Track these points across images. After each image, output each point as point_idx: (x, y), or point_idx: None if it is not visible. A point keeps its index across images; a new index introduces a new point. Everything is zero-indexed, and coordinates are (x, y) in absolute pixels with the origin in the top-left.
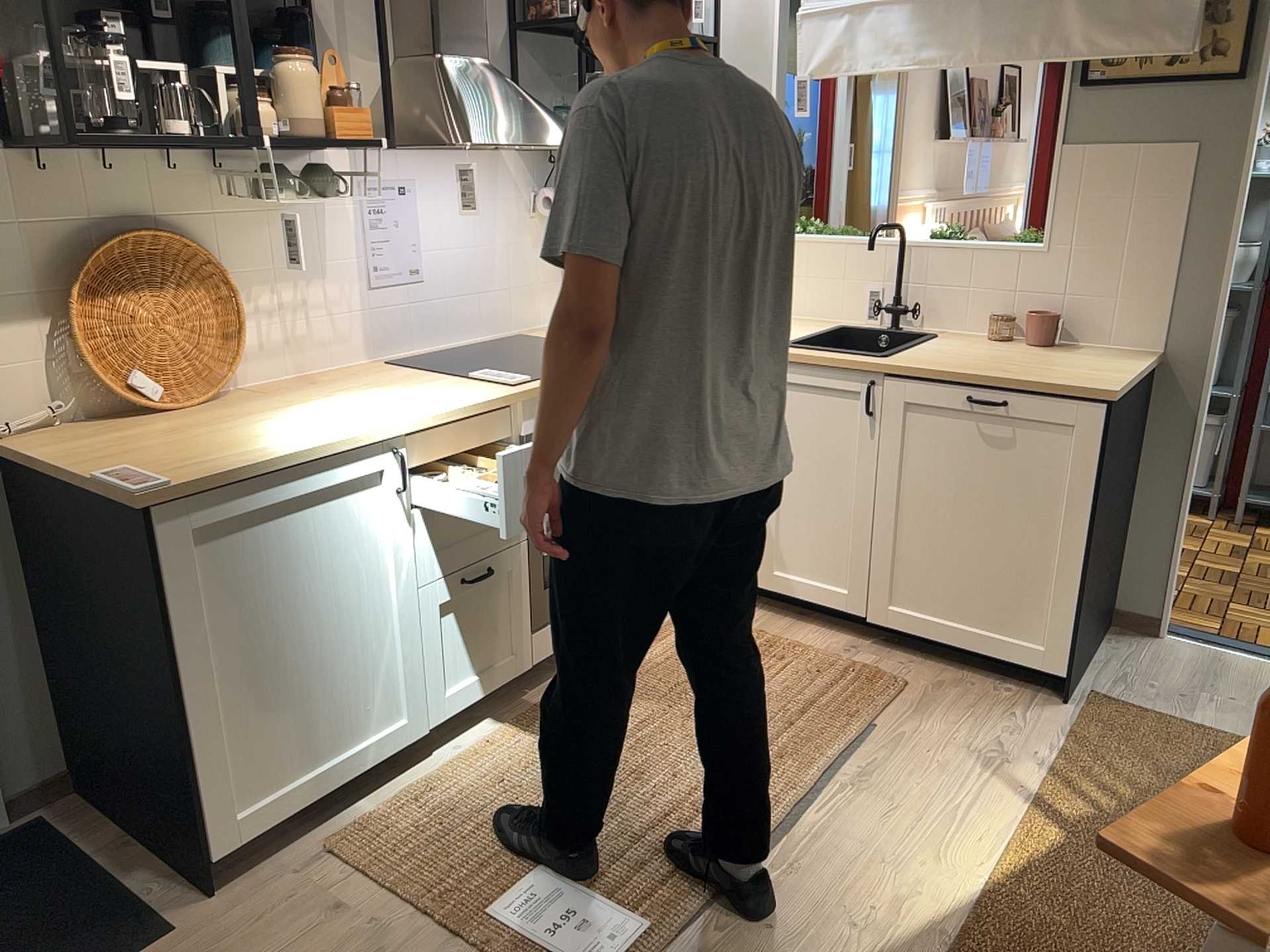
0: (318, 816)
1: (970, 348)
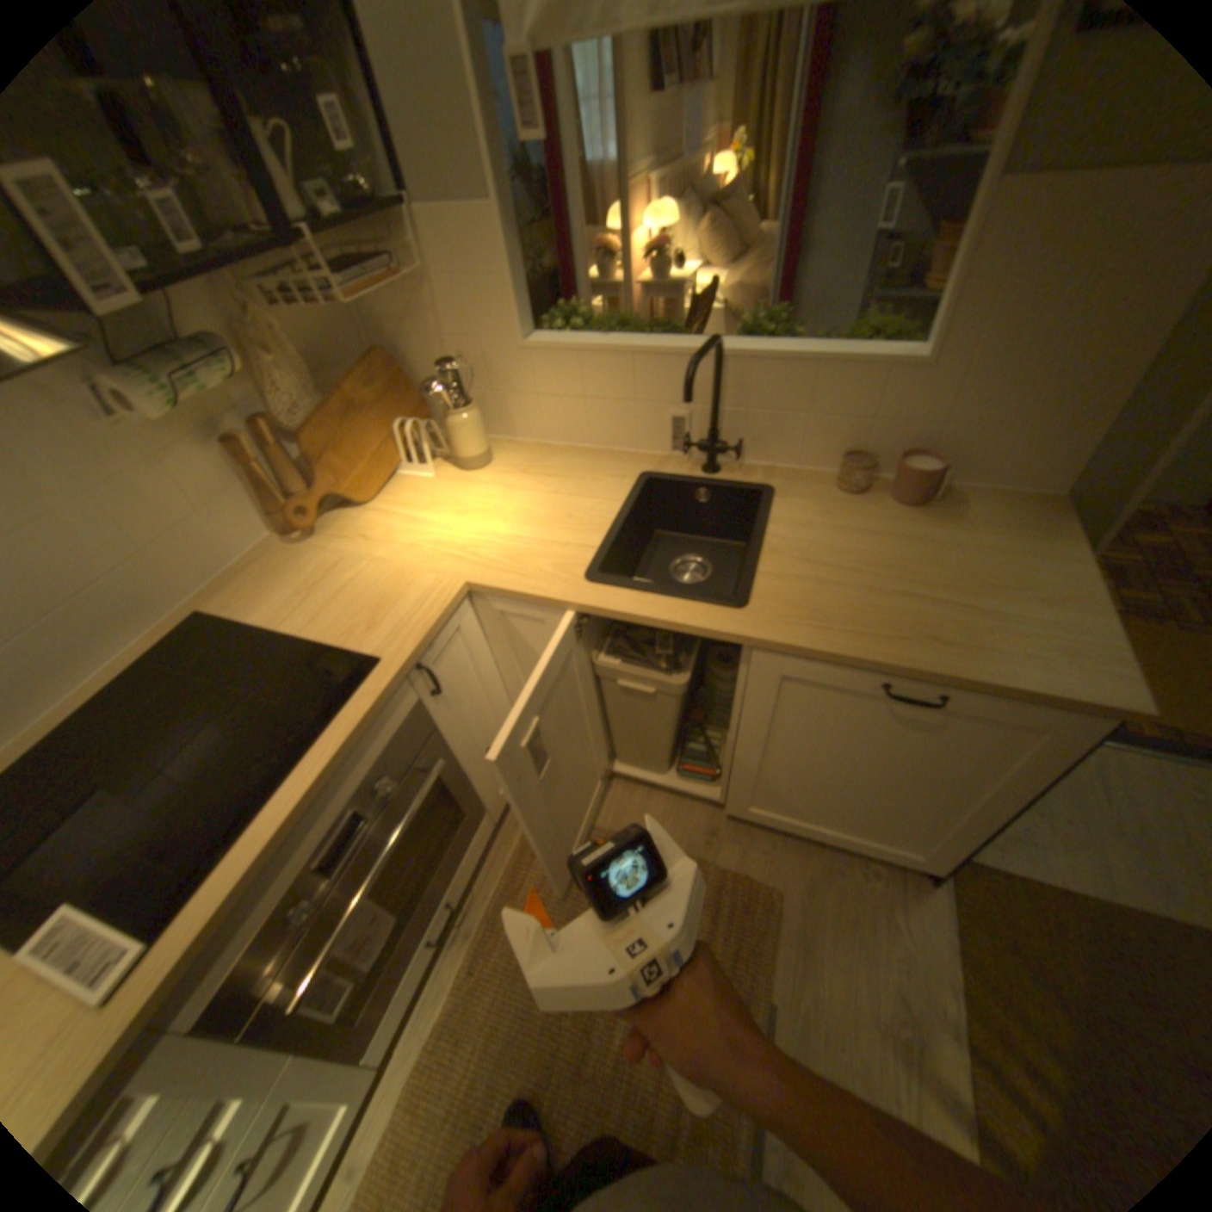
0: None
1: (829, 530)
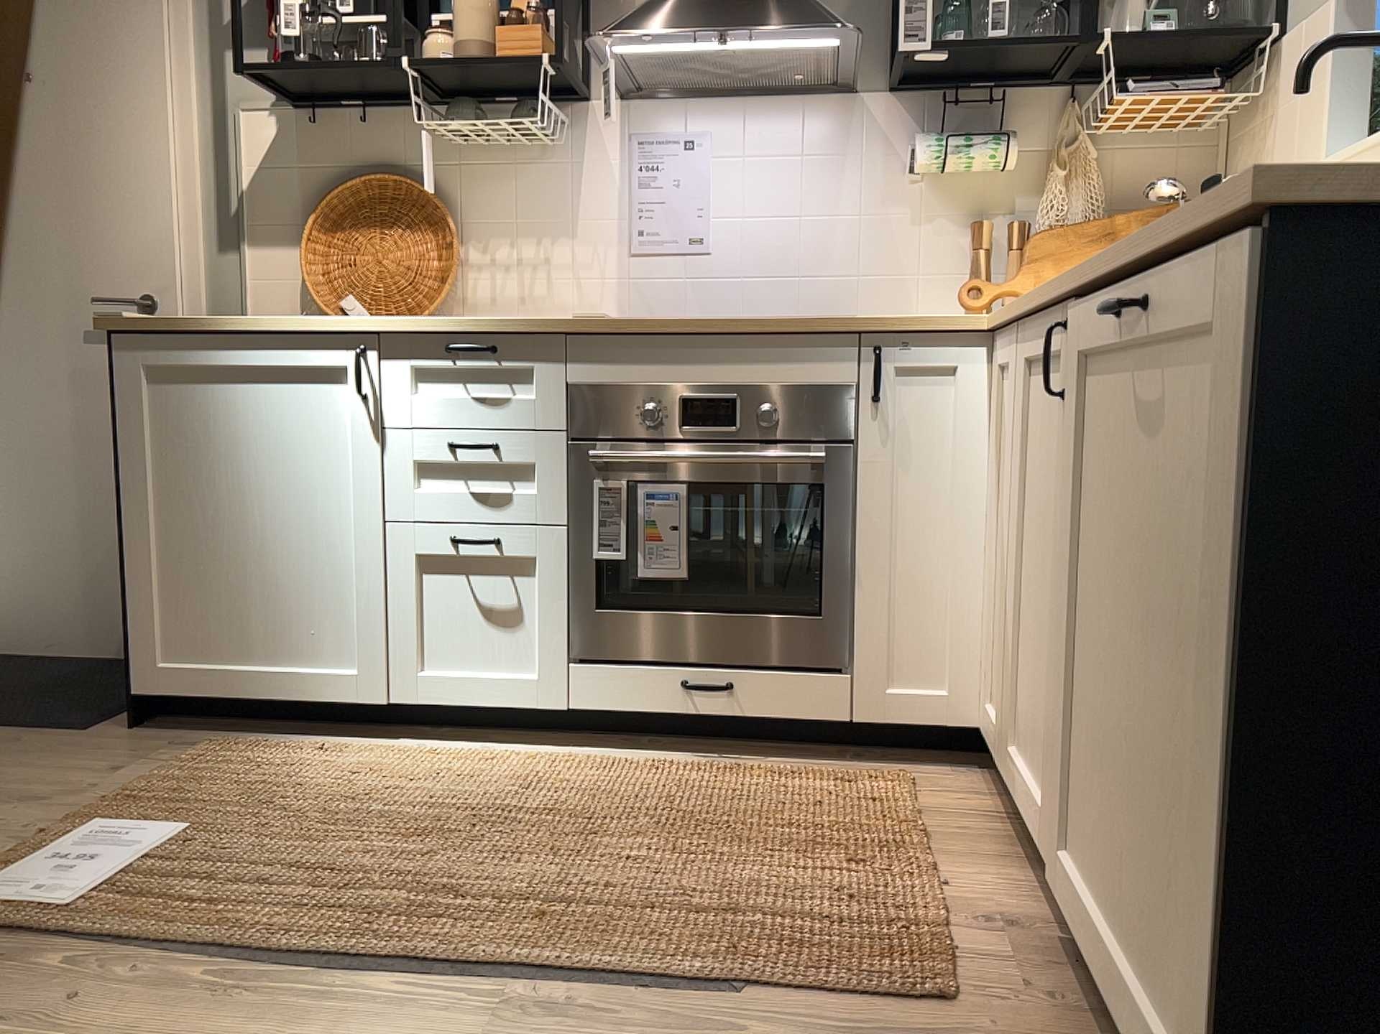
0: (264, 729)
1: None
